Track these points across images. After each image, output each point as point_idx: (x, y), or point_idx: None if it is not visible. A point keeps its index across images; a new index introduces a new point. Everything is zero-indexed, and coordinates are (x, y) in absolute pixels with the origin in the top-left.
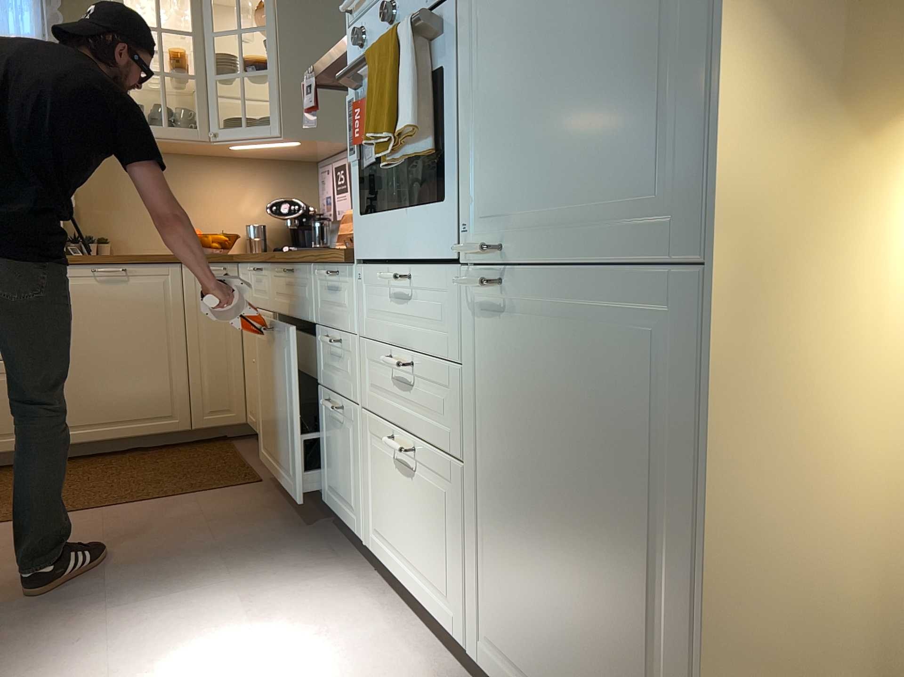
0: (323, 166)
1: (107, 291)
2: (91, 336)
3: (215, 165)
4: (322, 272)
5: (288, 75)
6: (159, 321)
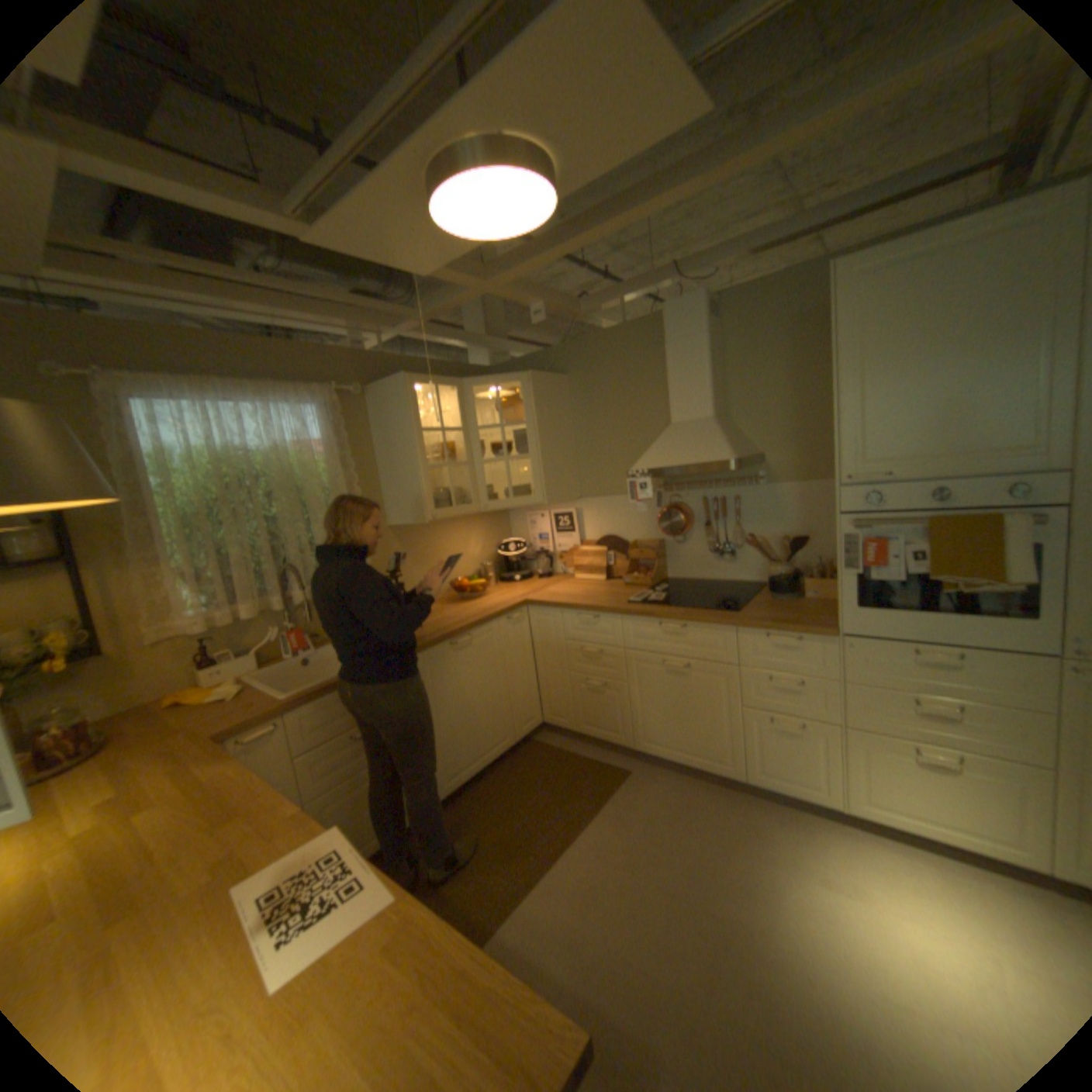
0: (533, 513)
1: (460, 658)
2: (455, 699)
3: (450, 523)
4: (760, 634)
5: (543, 458)
6: (491, 669)
